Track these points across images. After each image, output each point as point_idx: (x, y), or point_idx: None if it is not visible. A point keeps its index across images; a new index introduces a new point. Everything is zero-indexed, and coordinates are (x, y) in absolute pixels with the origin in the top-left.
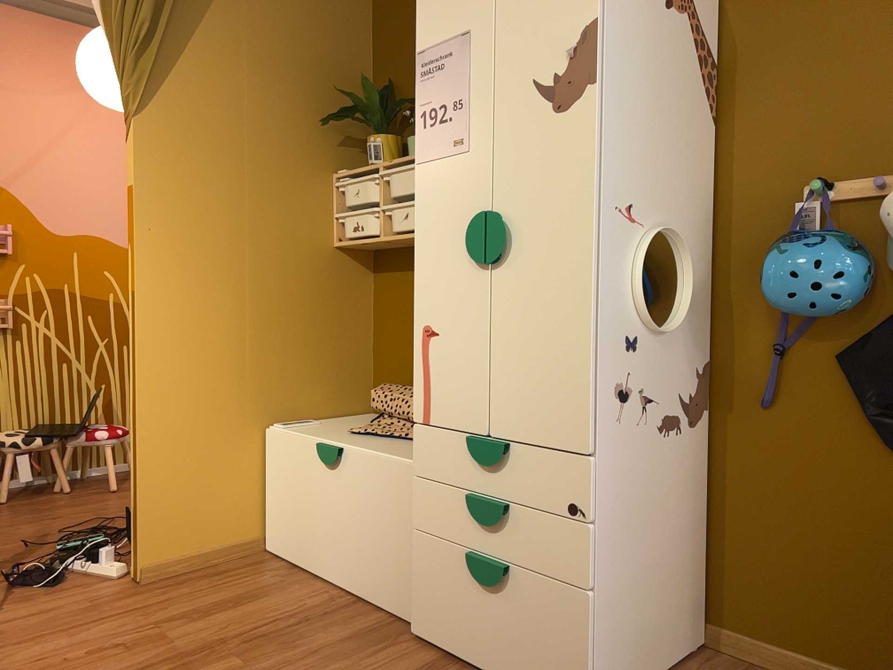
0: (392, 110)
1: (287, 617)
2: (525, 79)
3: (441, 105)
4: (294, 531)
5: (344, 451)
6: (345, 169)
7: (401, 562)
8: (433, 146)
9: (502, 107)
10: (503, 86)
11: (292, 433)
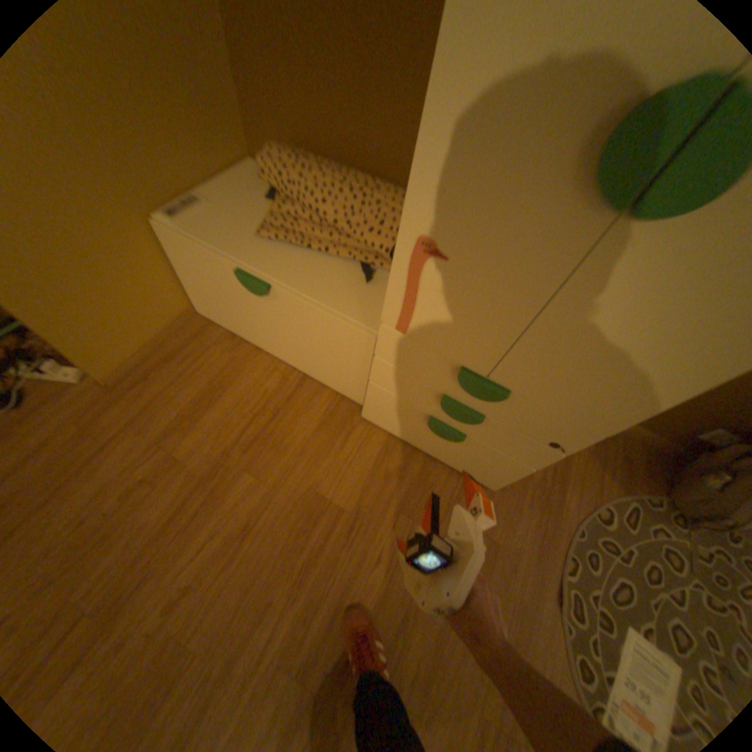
0: None
1: (262, 410)
2: None
3: None
4: (227, 317)
5: (275, 290)
6: None
7: (348, 376)
8: None
9: None
10: None
11: (192, 240)
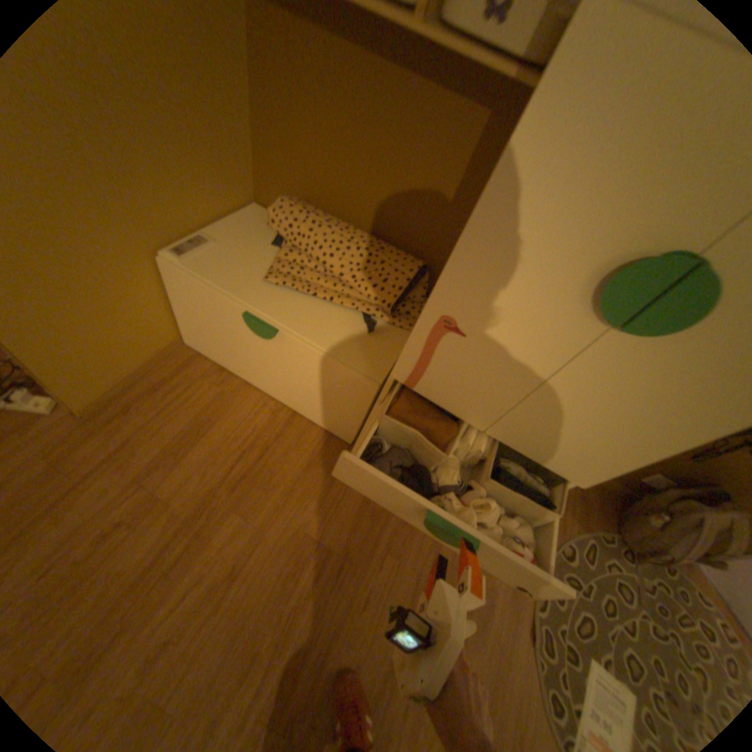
0: None
1: (251, 446)
2: None
3: None
4: (219, 350)
5: (282, 333)
6: None
7: (341, 417)
8: None
9: None
10: None
11: (200, 278)
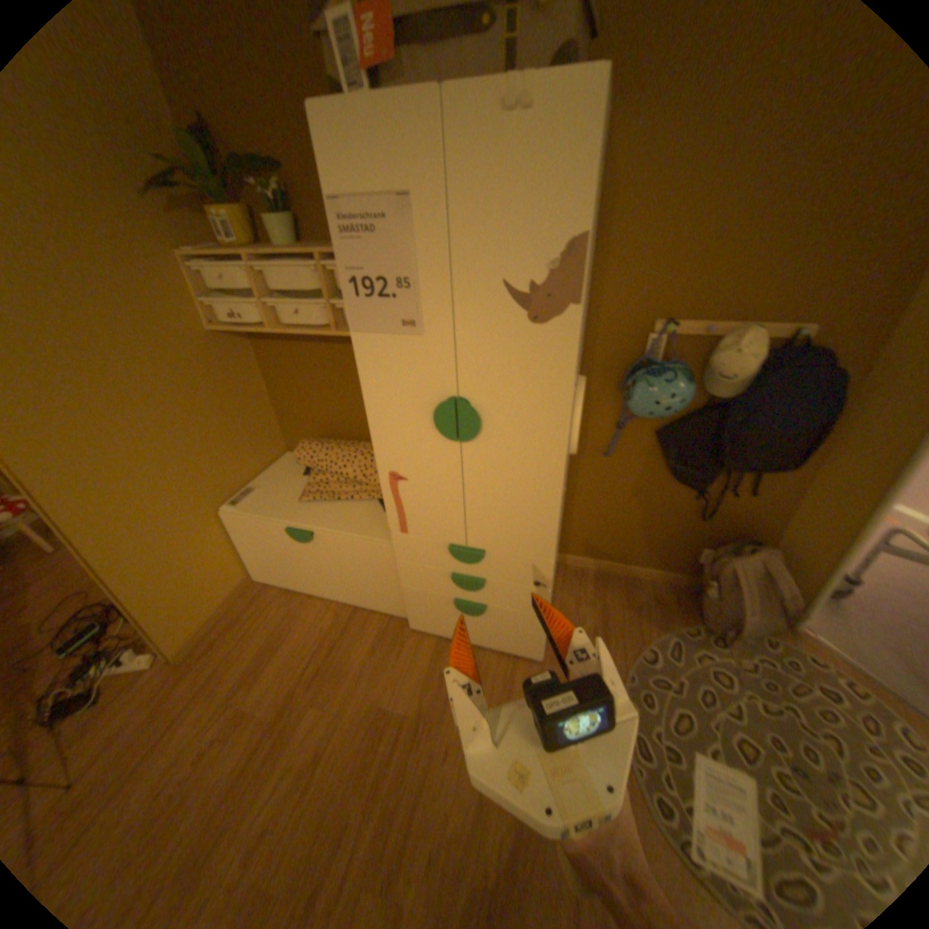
0: (219, 165)
1: (319, 648)
2: (494, 277)
3: (378, 278)
4: (280, 574)
5: (316, 535)
6: (184, 240)
7: (388, 592)
8: (374, 321)
9: (464, 301)
10: (463, 278)
11: (251, 517)
